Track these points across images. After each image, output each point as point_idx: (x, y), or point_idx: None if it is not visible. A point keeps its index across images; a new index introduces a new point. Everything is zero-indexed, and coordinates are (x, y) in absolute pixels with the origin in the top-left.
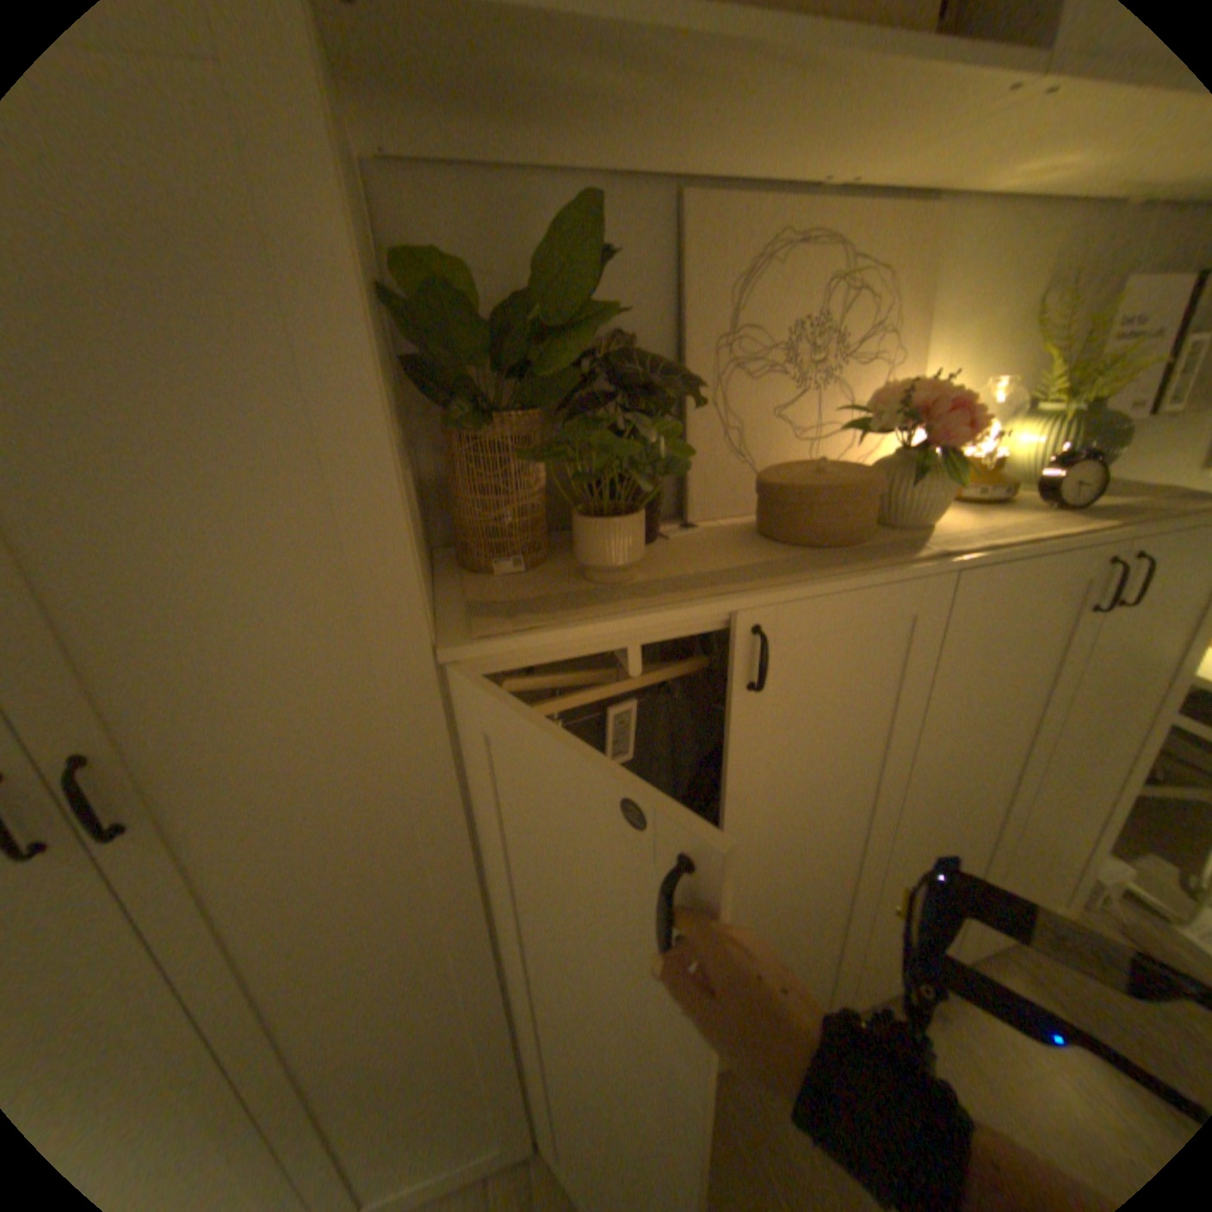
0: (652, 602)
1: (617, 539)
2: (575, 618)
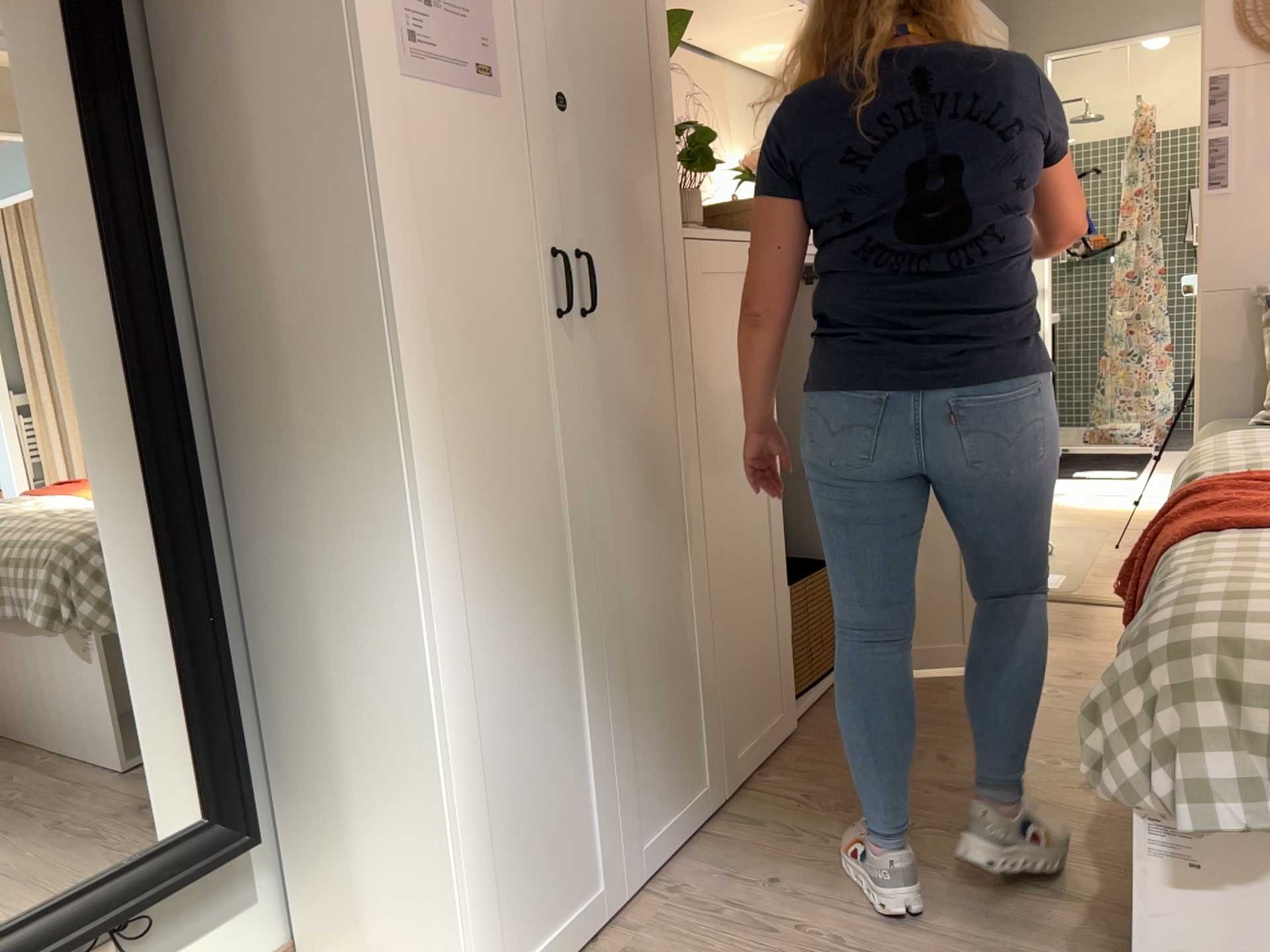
0: (734, 231)
1: (697, 202)
2: (715, 228)
